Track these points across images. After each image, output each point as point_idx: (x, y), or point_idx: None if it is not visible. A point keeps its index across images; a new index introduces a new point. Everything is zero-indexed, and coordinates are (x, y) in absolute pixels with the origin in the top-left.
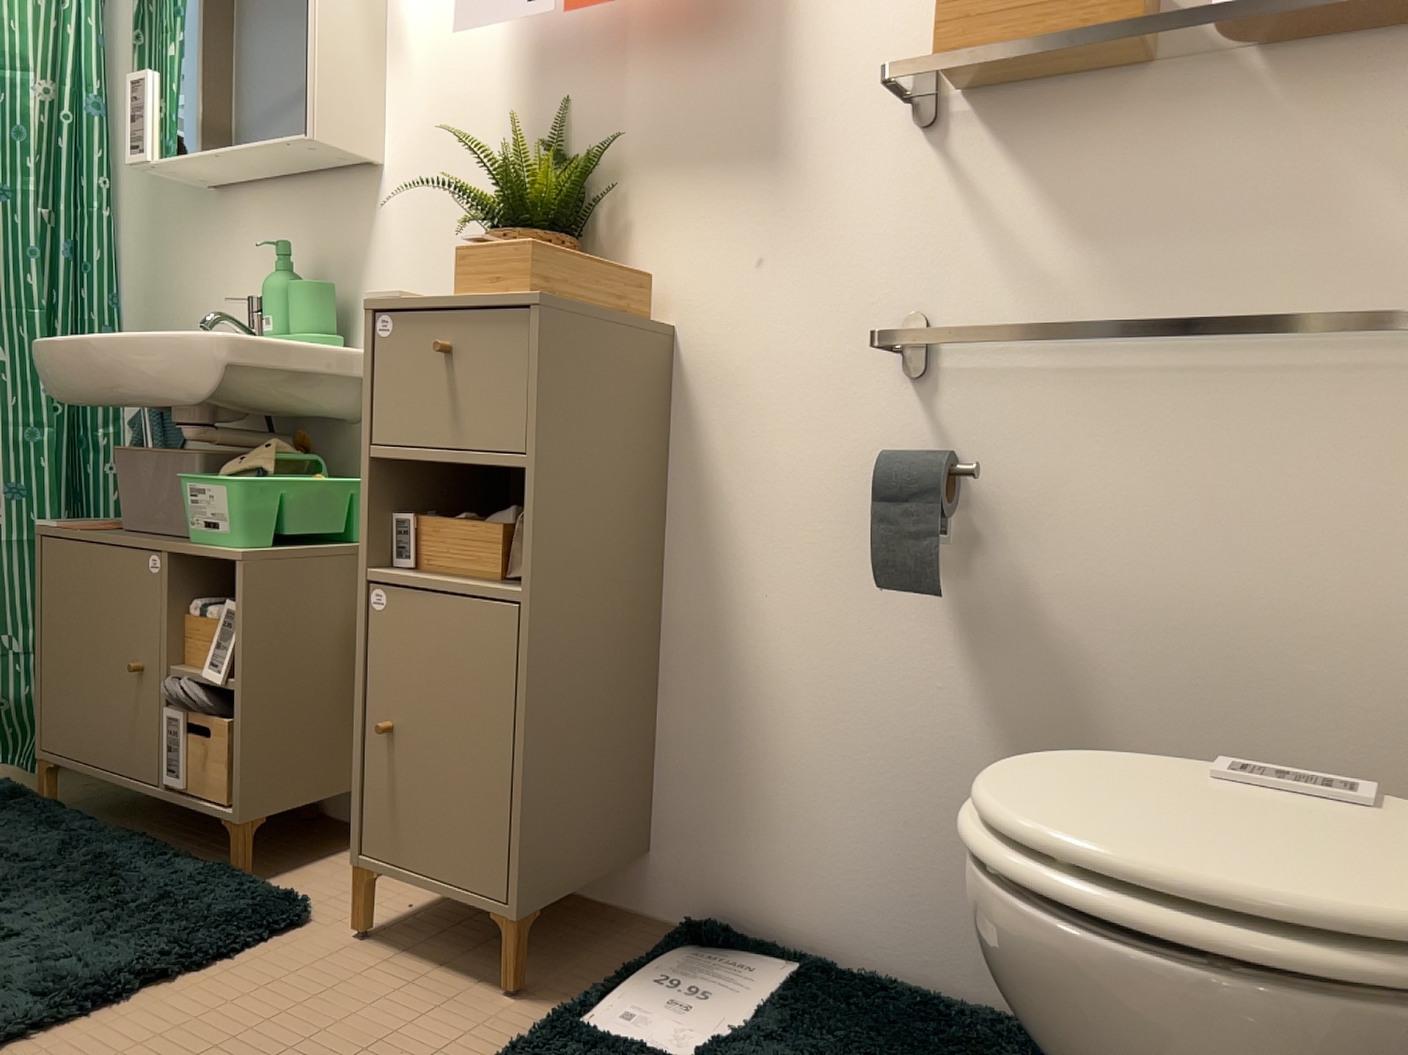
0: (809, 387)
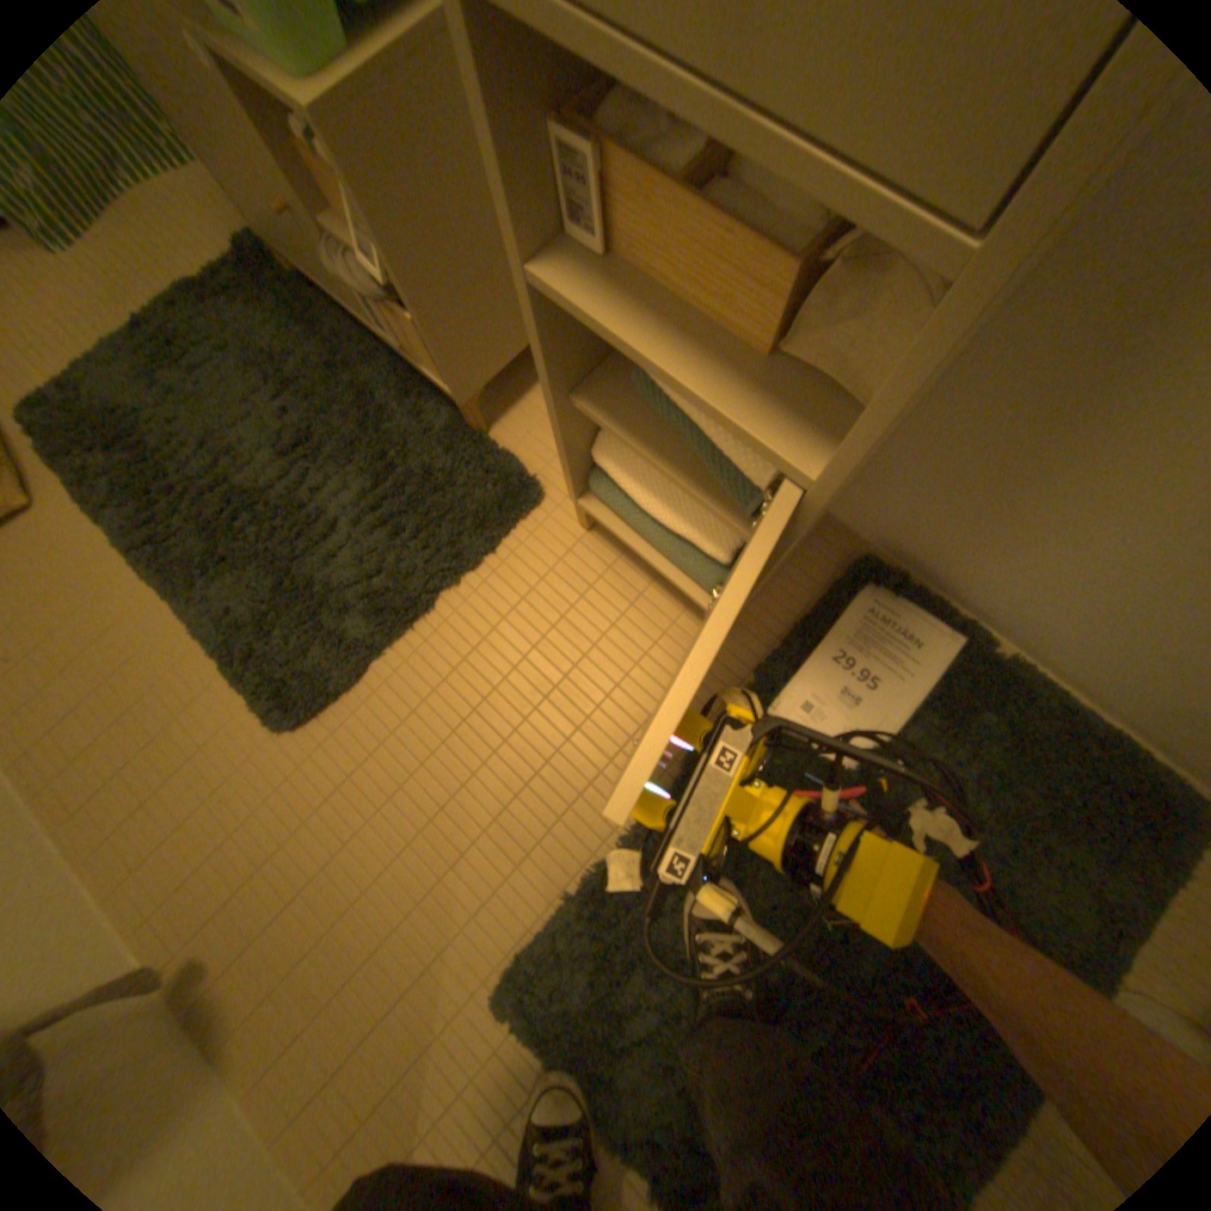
0: None
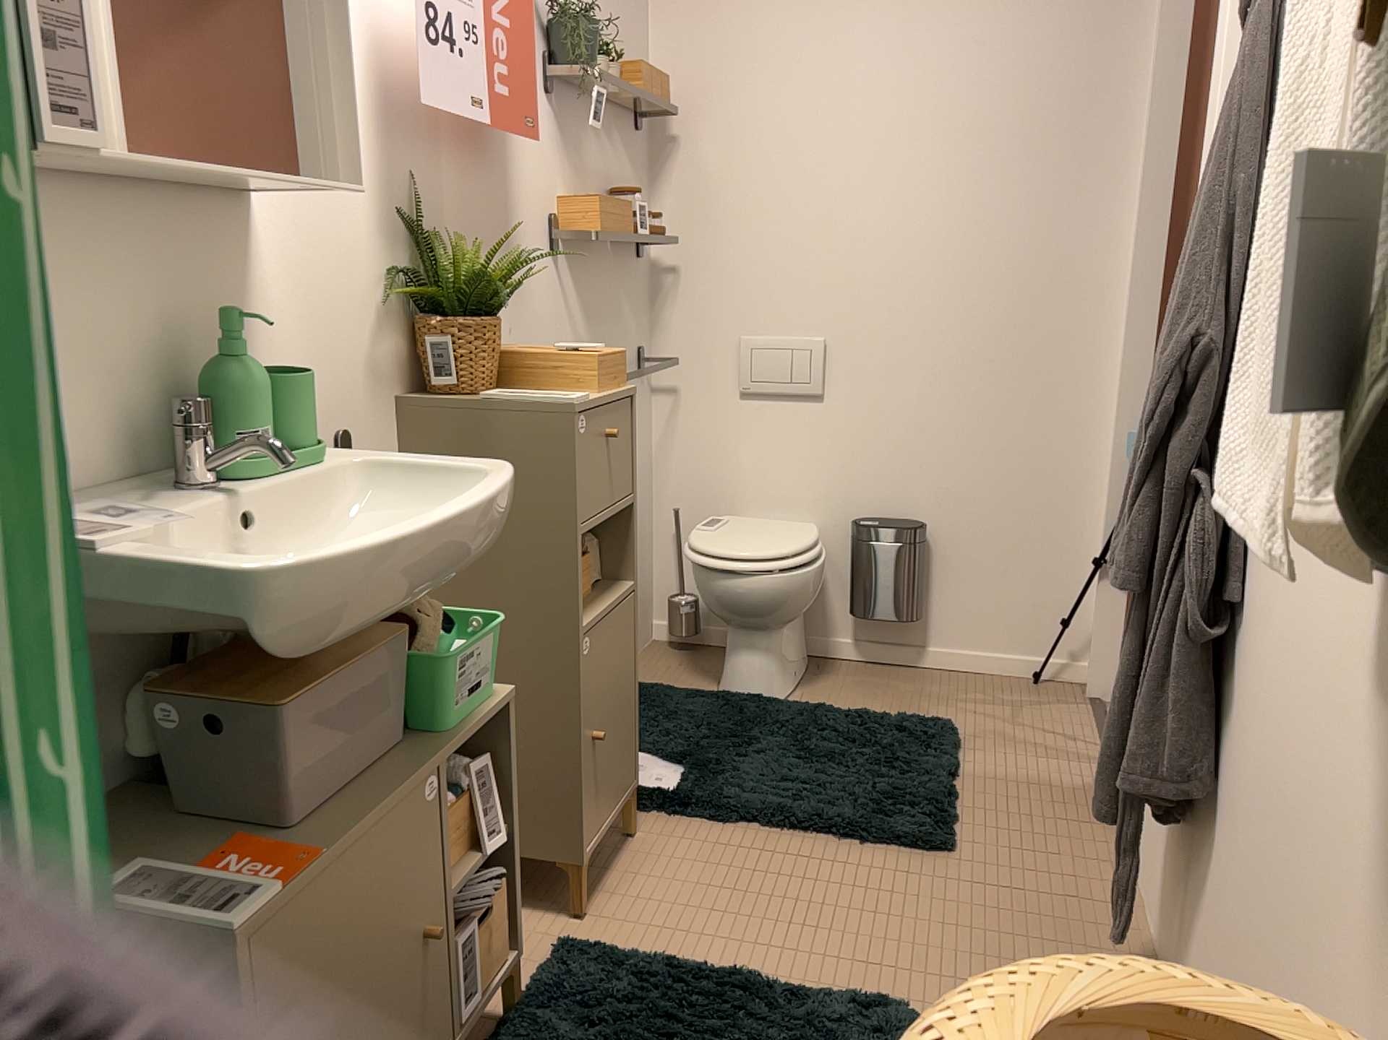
0: None
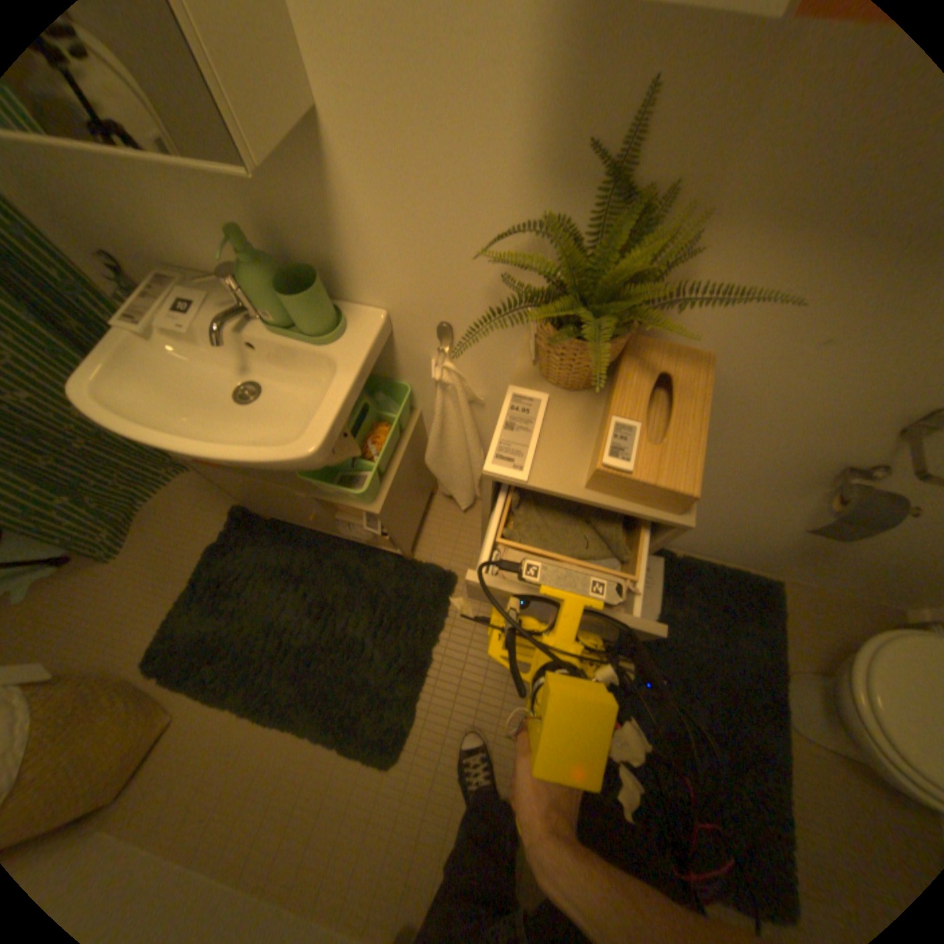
0: (810, 419)
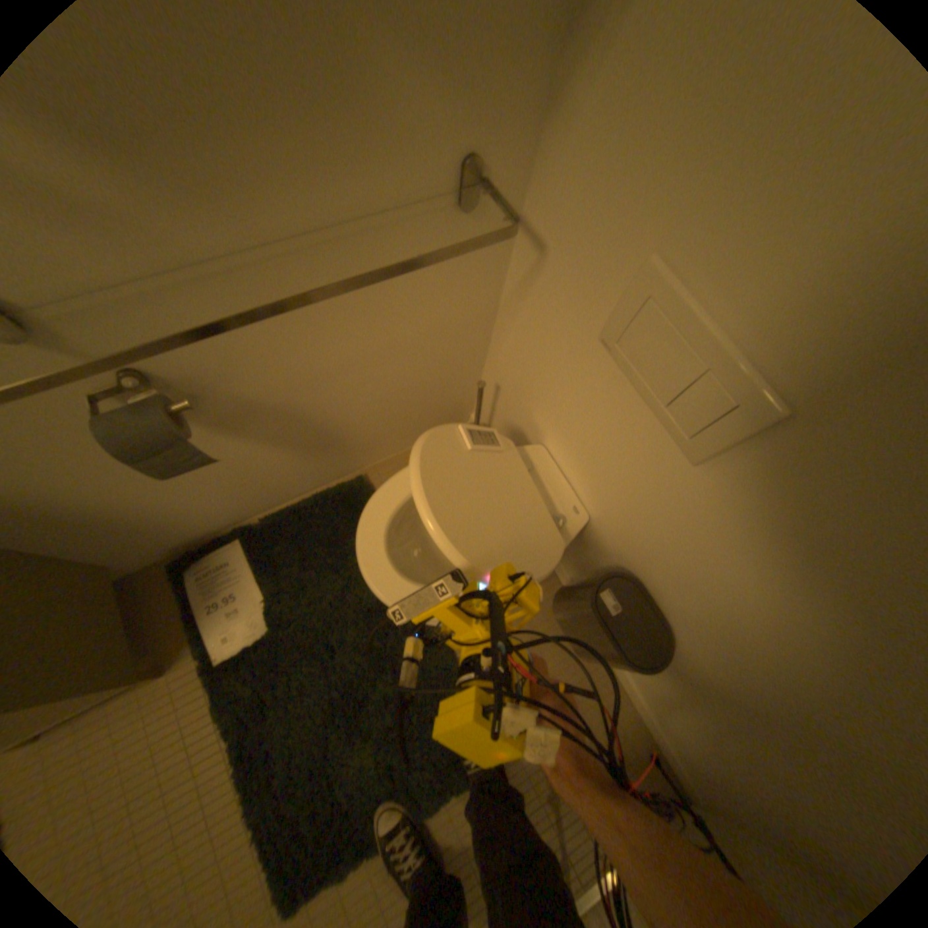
0: None
